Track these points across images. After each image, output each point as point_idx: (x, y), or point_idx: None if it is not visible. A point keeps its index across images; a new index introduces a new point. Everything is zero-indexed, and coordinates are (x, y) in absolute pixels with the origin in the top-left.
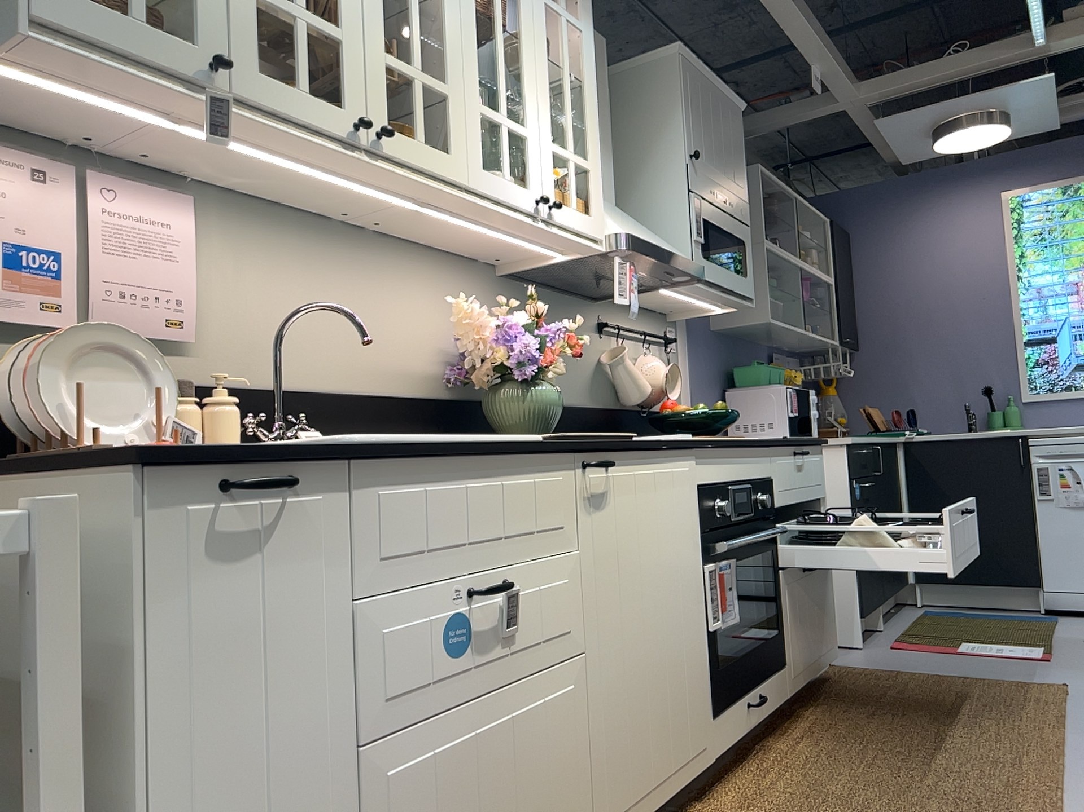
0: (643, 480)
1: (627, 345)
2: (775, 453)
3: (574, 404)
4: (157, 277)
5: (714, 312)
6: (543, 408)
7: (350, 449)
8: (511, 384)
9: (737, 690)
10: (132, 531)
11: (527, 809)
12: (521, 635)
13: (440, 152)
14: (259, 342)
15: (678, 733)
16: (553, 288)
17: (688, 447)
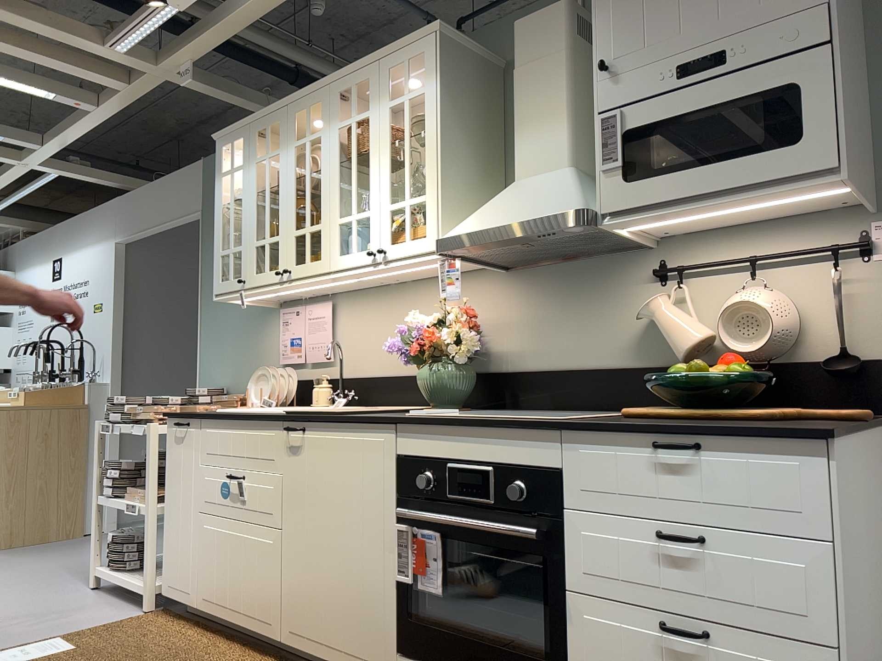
0: (329, 443)
1: (721, 283)
2: (574, 439)
3: (599, 367)
4: (319, 338)
5: (855, 194)
6: (429, 383)
7: (197, 415)
8: (421, 367)
9: (440, 660)
10: (167, 432)
11: (247, 581)
12: (248, 502)
13: (315, 261)
14: (357, 356)
15: (350, 630)
16: (568, 260)
17: (377, 423)
